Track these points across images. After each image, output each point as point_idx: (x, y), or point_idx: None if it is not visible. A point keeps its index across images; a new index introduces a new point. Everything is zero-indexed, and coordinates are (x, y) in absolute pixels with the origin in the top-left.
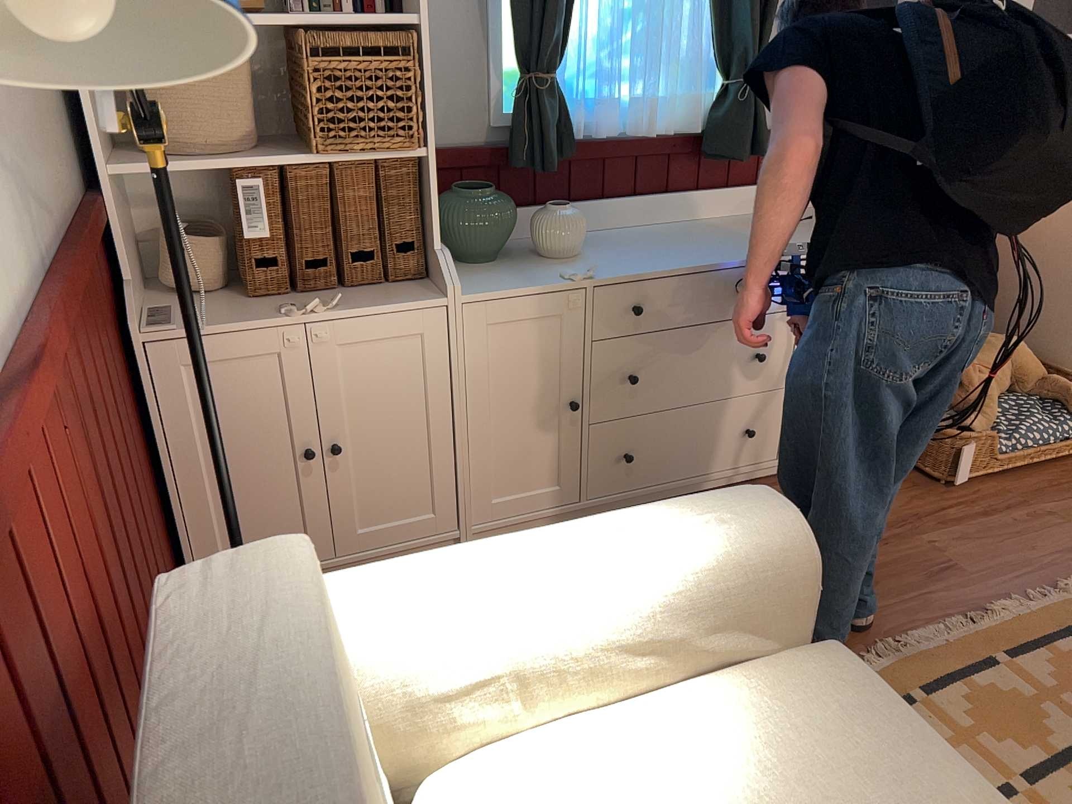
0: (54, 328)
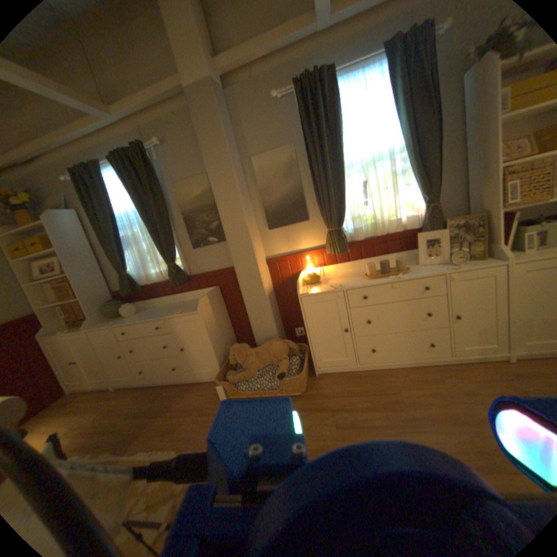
0: None
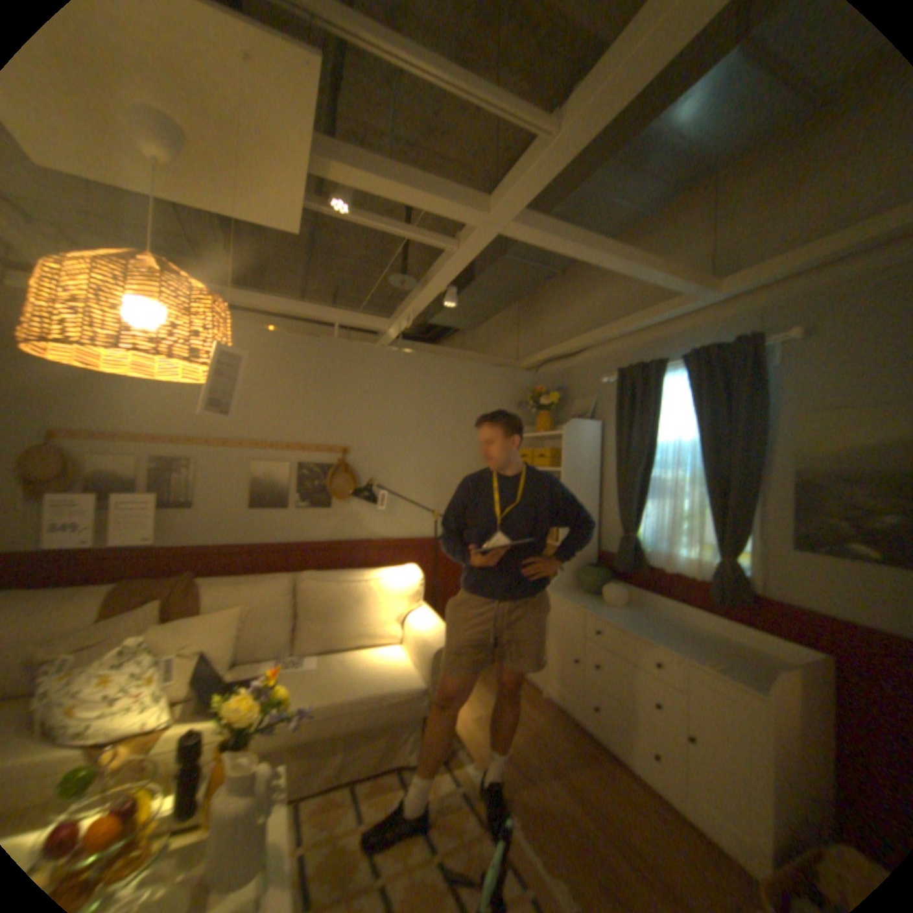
0: (429, 542)
